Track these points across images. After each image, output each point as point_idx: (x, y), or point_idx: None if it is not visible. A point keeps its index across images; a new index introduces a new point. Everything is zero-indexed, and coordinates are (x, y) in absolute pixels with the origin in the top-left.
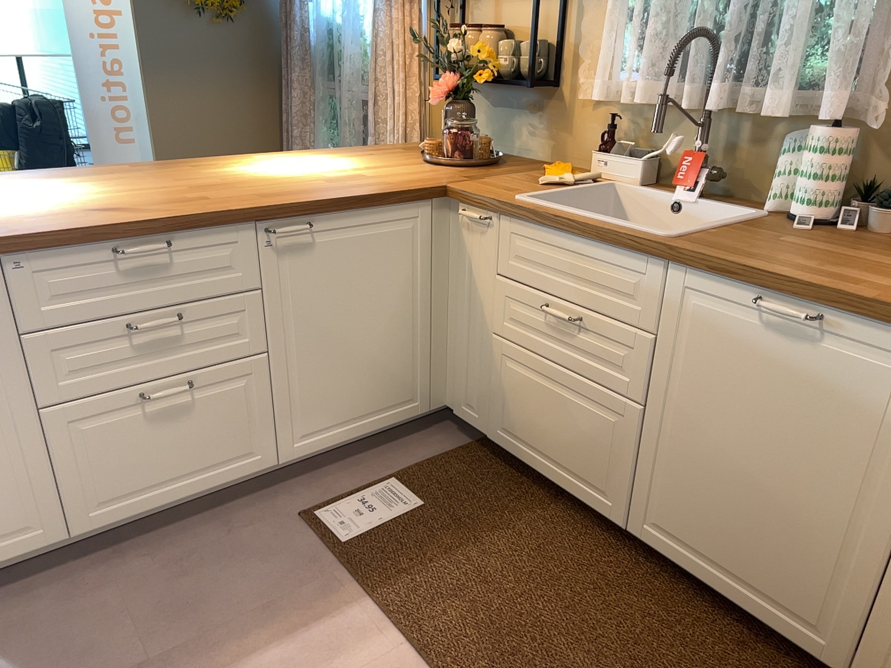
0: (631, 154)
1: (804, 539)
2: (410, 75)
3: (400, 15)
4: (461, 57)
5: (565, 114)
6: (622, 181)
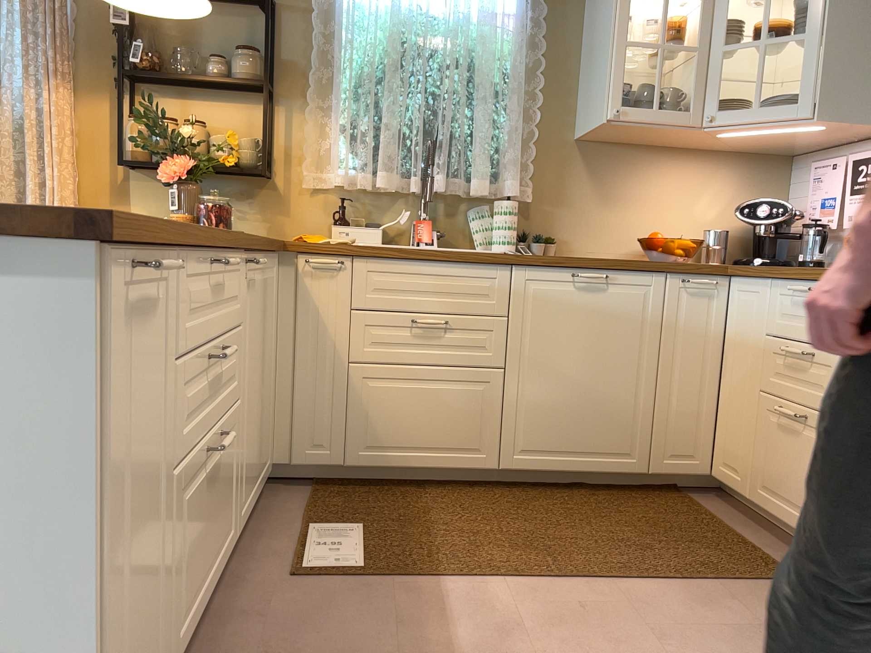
0: (367, 224)
1: (617, 404)
2: (66, 160)
3: (58, 96)
4: (189, 143)
5: (283, 198)
6: (366, 243)
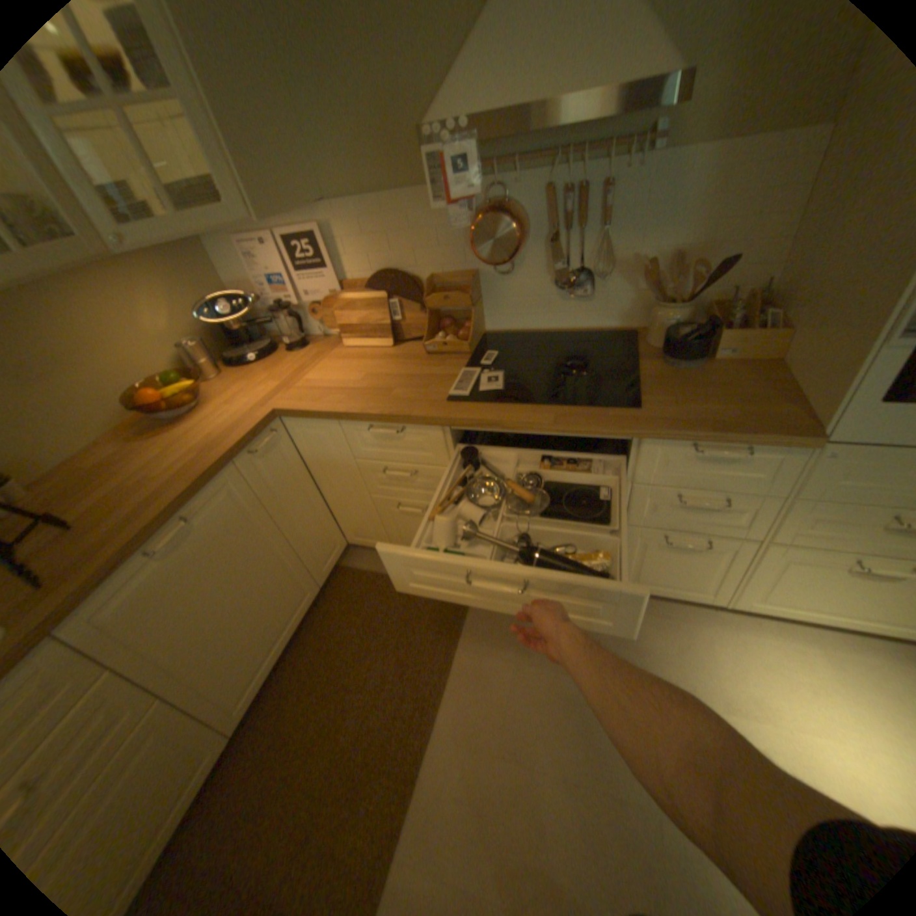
0: None
1: (273, 584)
2: None
3: None
4: None
5: None
6: None
